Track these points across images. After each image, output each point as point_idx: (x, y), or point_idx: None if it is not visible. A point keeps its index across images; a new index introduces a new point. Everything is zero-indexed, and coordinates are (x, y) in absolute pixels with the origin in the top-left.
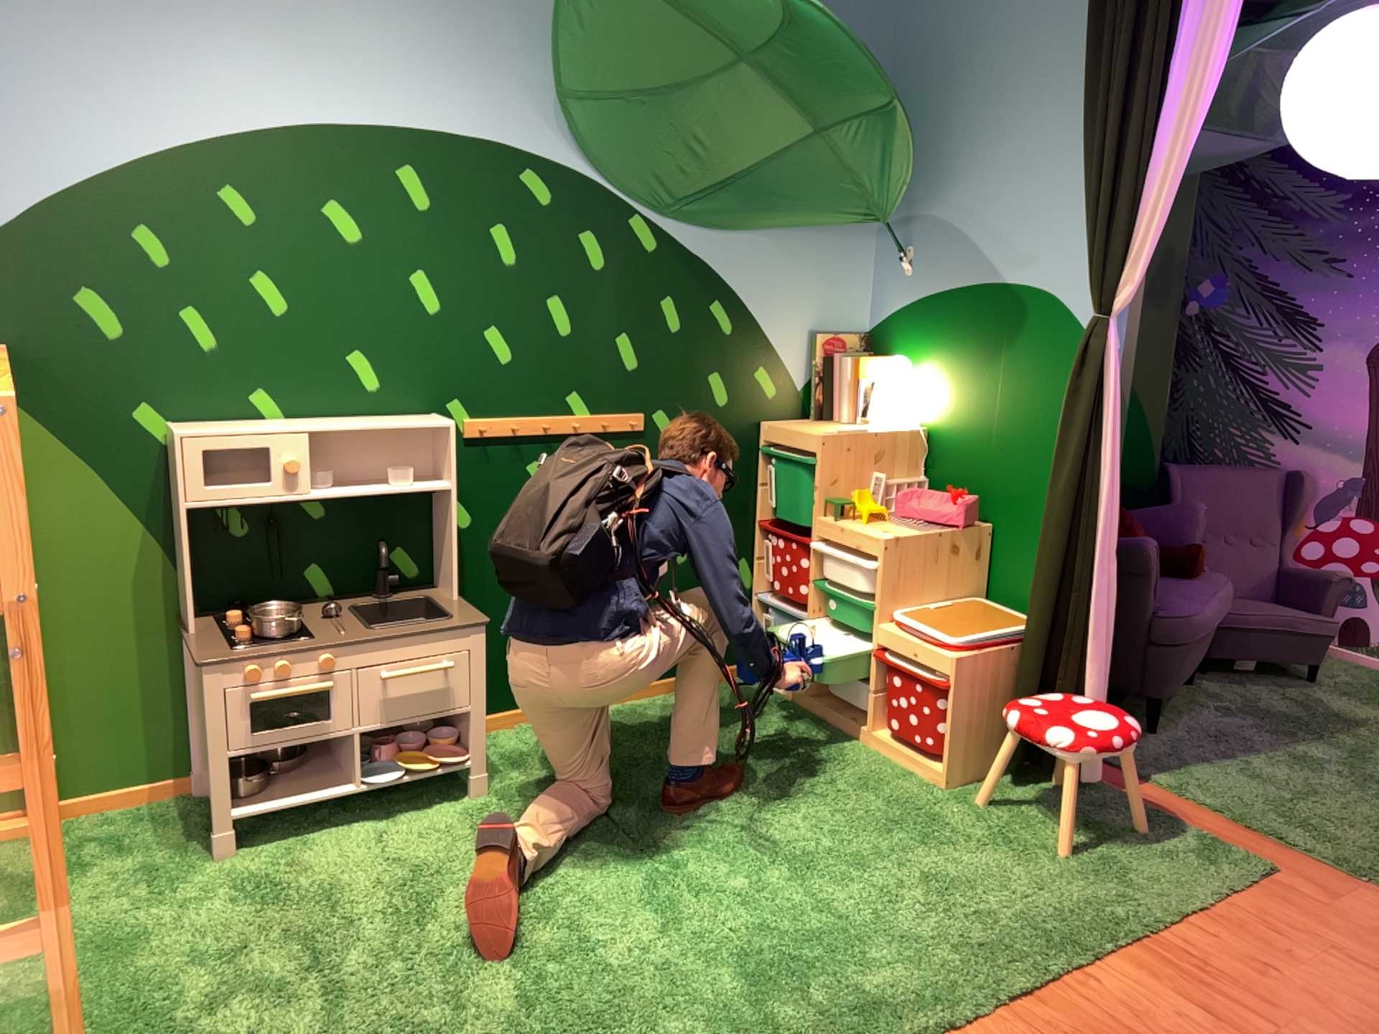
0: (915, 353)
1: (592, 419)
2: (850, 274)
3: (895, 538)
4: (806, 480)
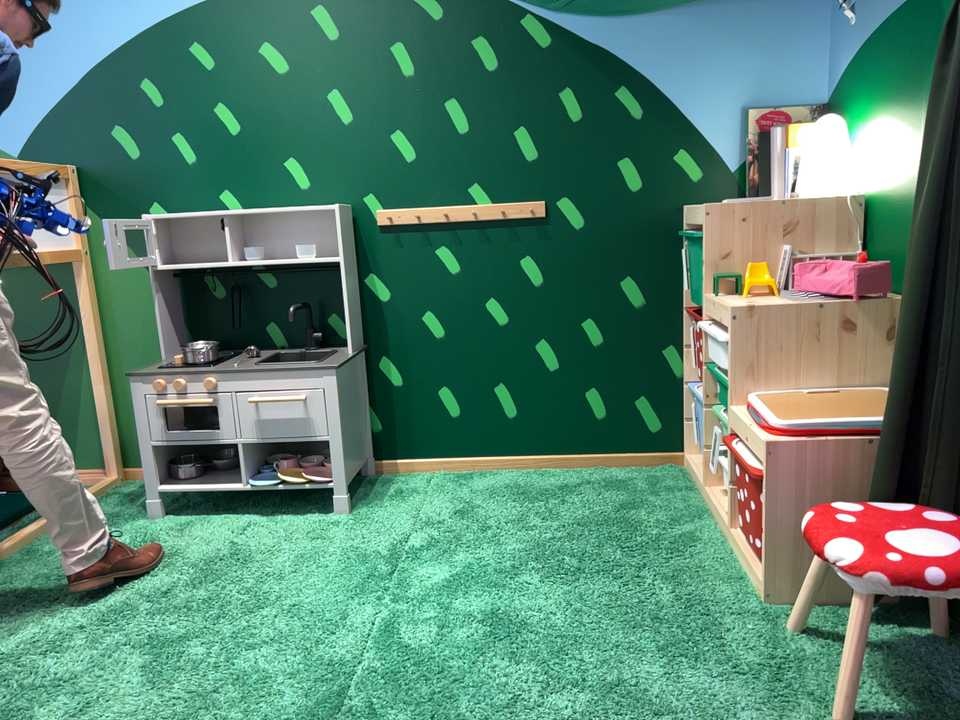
0: (861, 105)
1: (490, 205)
2: (800, 35)
3: (755, 307)
4: (700, 255)
